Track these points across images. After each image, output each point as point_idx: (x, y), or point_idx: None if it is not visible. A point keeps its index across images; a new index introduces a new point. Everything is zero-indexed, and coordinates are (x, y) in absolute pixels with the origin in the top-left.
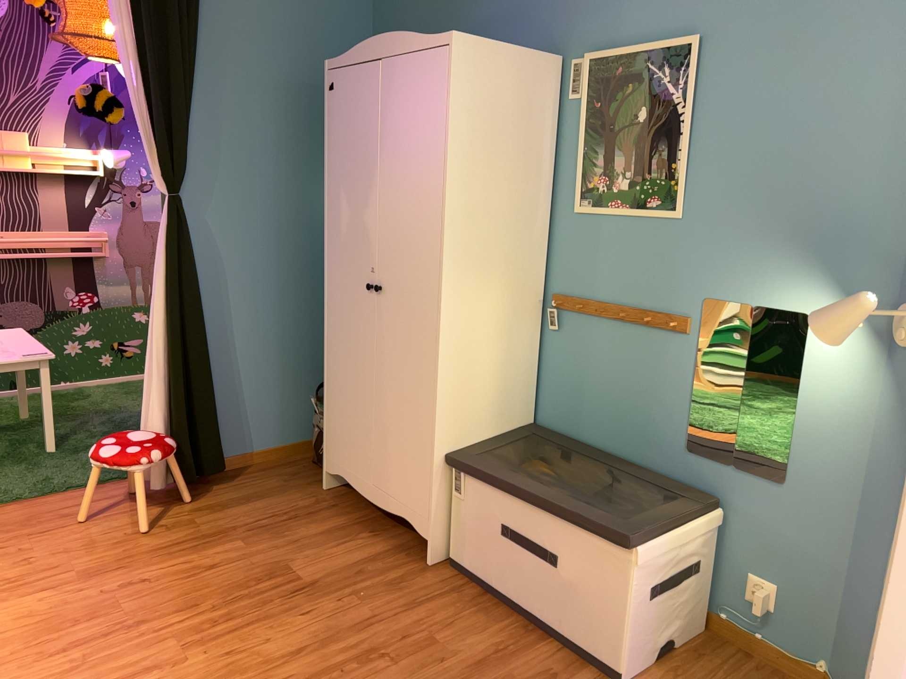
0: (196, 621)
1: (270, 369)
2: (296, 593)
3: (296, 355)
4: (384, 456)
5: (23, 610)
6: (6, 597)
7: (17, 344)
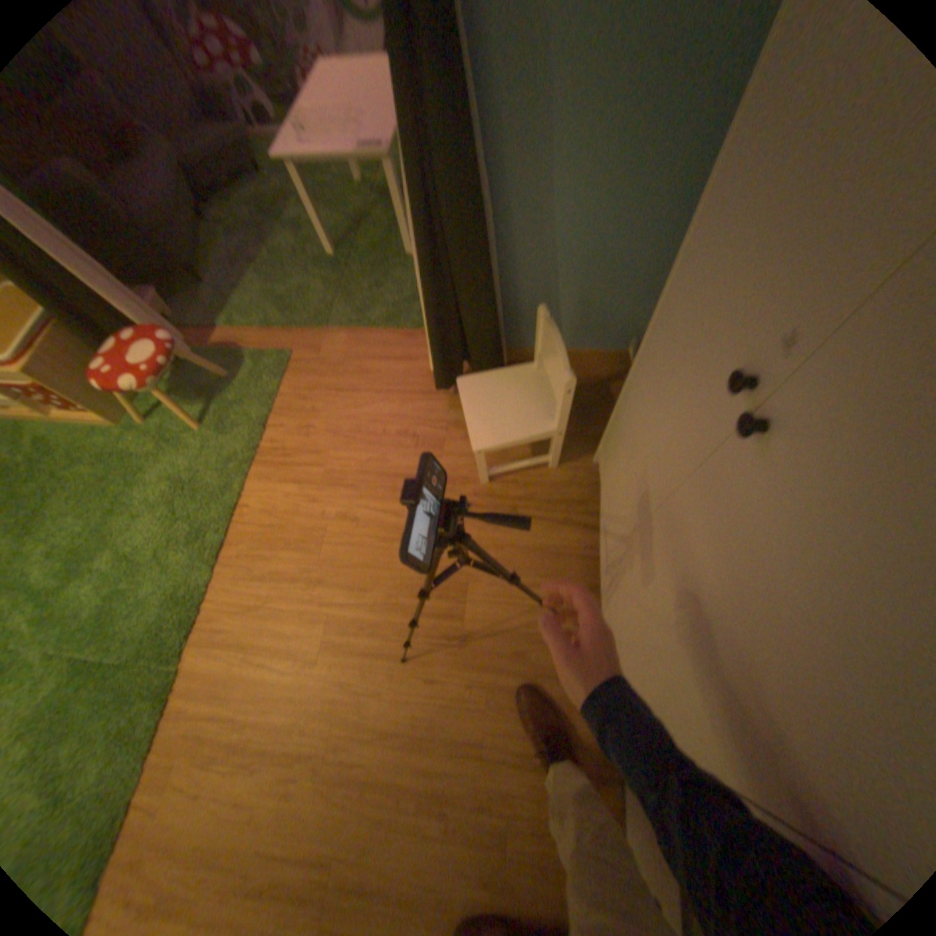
0: (350, 617)
1: (606, 267)
2: (441, 645)
3: (659, 252)
4: (628, 569)
5: (271, 503)
6: (272, 476)
7: (376, 110)
